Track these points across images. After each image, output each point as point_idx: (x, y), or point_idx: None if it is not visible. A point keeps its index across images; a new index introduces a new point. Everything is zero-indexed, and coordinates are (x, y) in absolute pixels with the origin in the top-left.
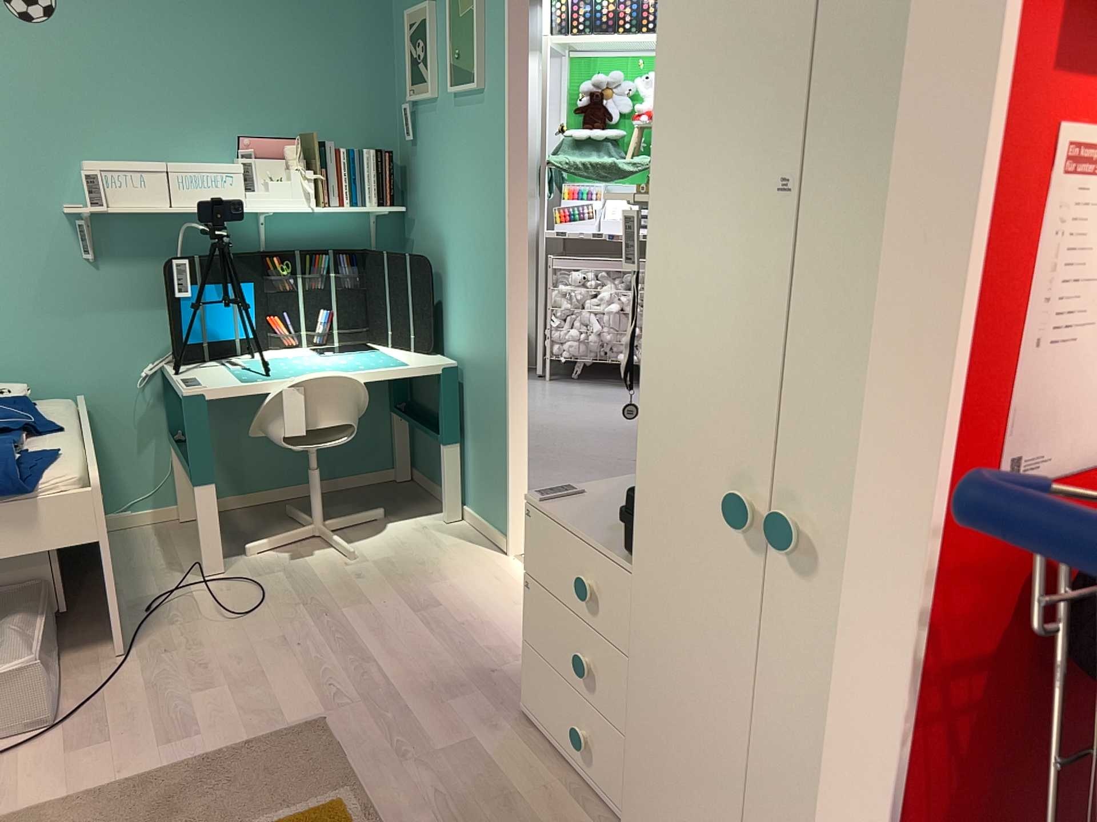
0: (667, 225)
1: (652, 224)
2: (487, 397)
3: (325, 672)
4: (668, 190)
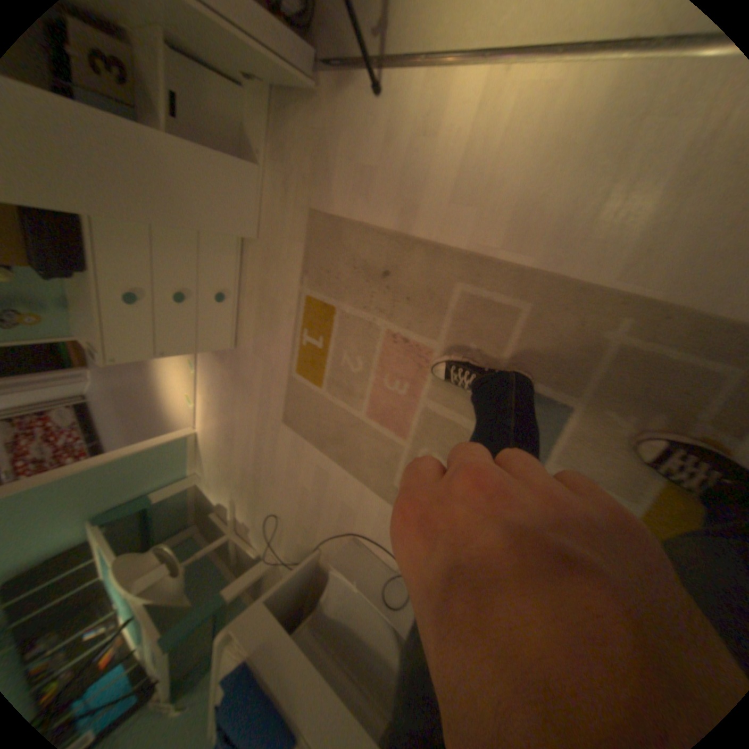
0: None
1: None
2: (100, 485)
3: (270, 444)
4: None
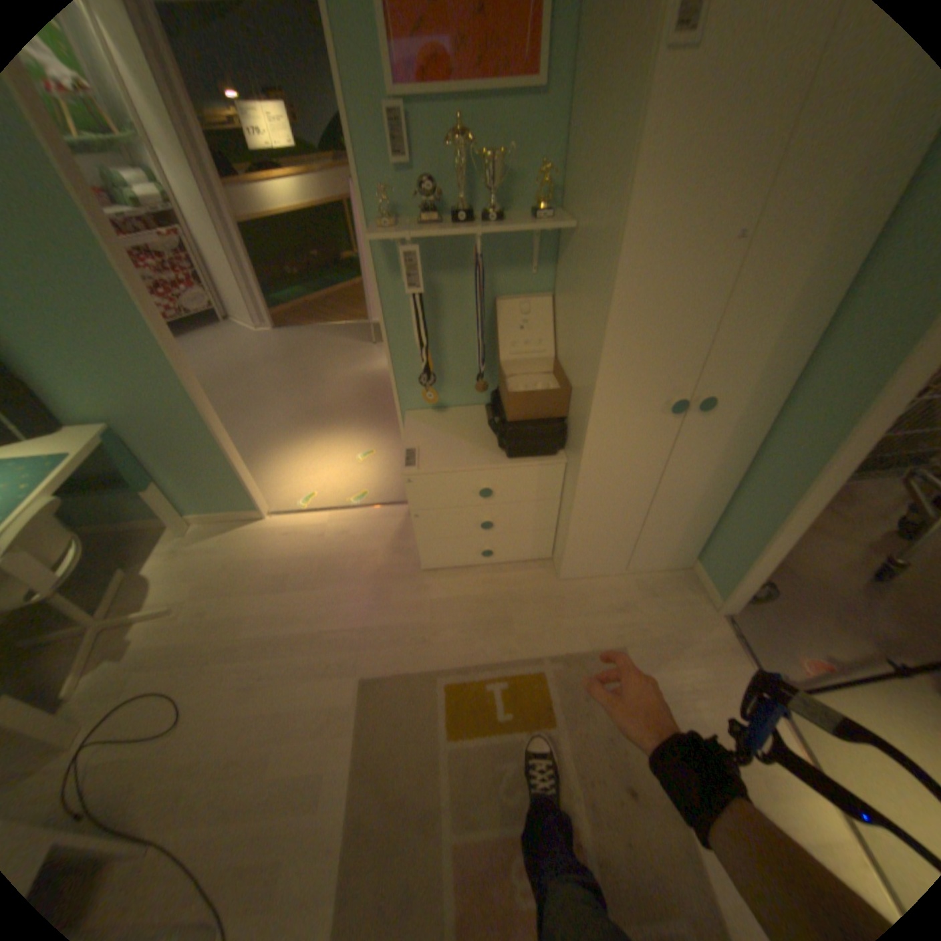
0: (637, 273)
1: (620, 273)
2: (171, 434)
3: (308, 667)
4: (642, 248)
